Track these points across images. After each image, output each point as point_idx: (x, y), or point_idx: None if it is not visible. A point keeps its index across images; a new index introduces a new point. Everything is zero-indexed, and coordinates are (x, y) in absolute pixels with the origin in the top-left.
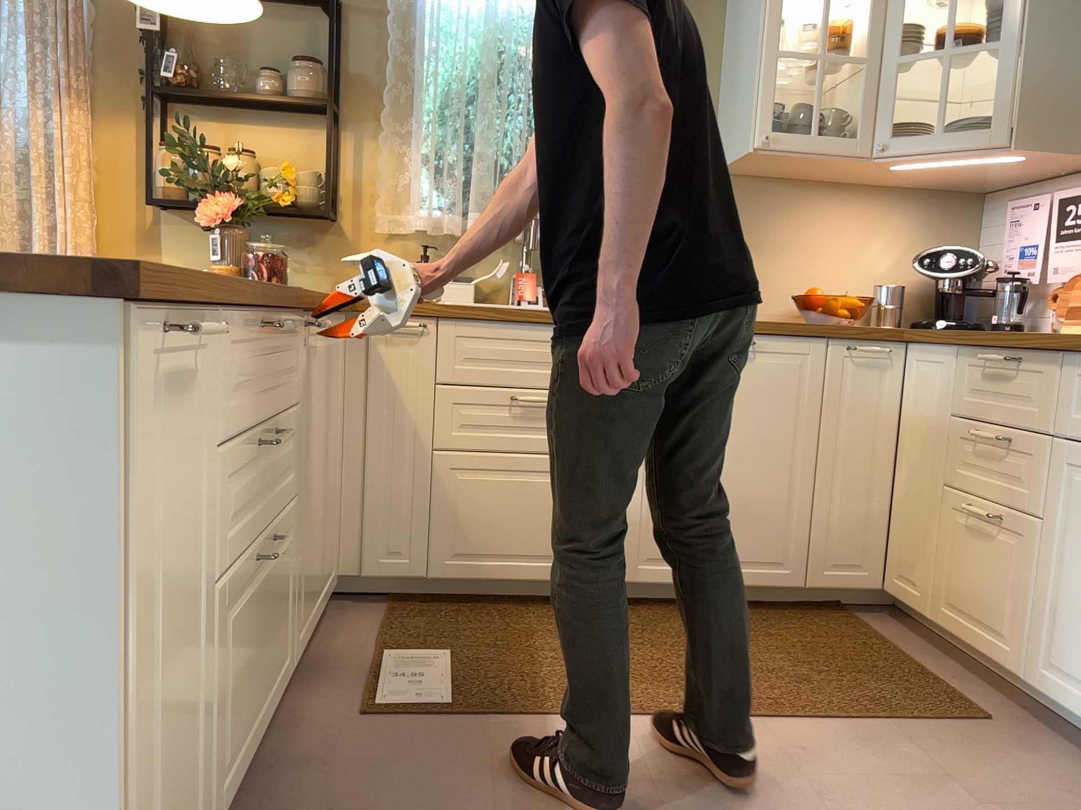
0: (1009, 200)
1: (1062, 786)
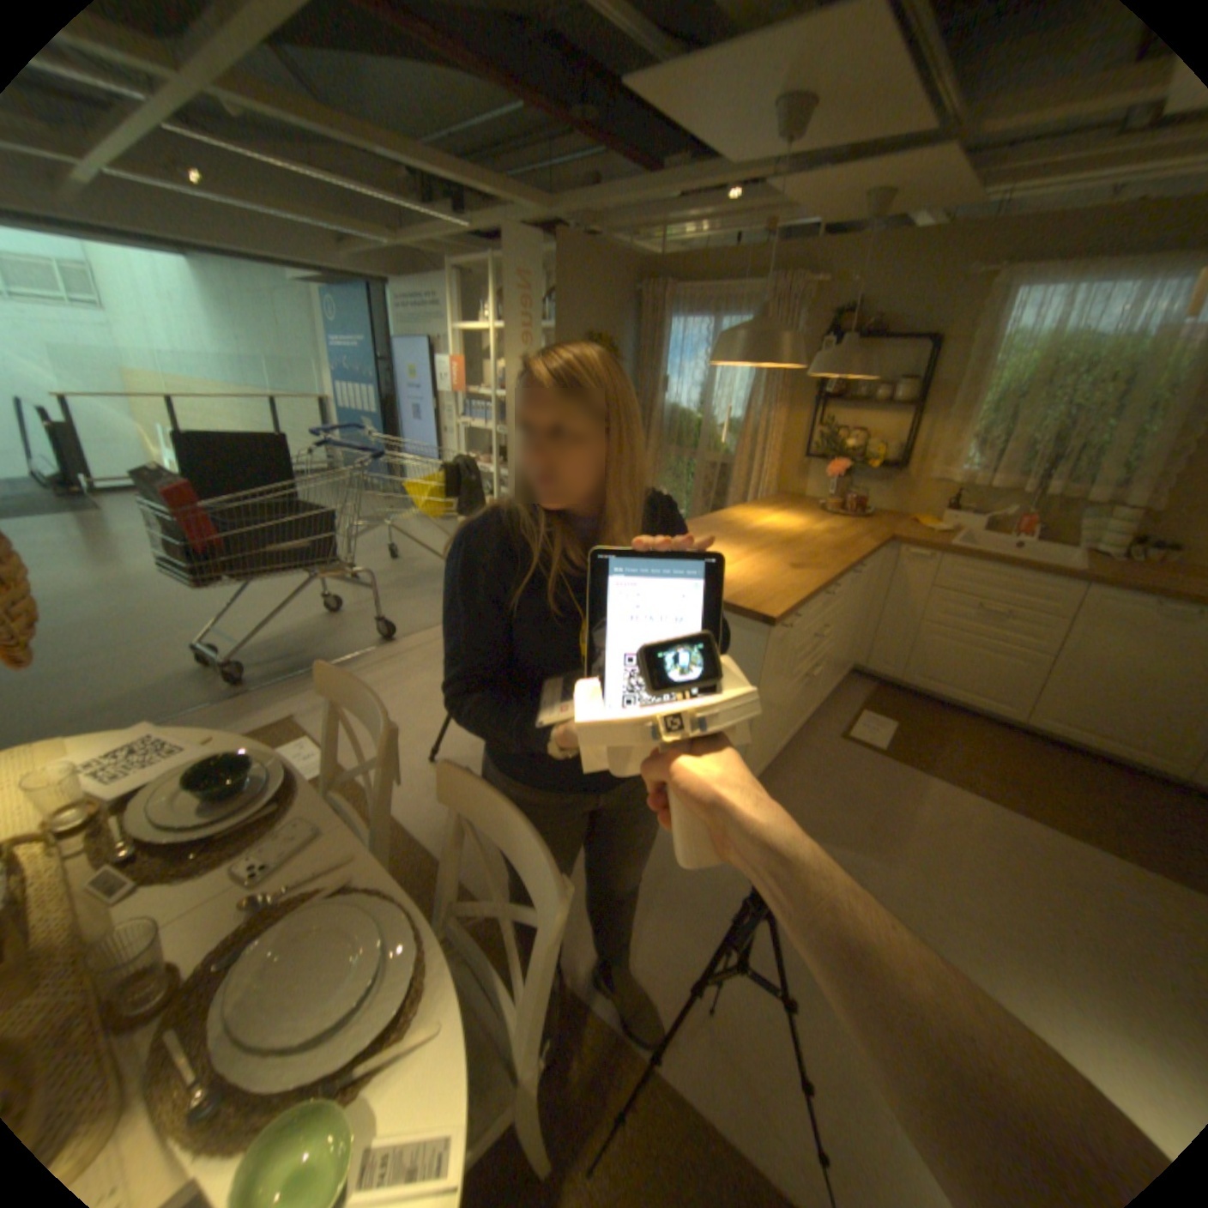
0: None
1: None
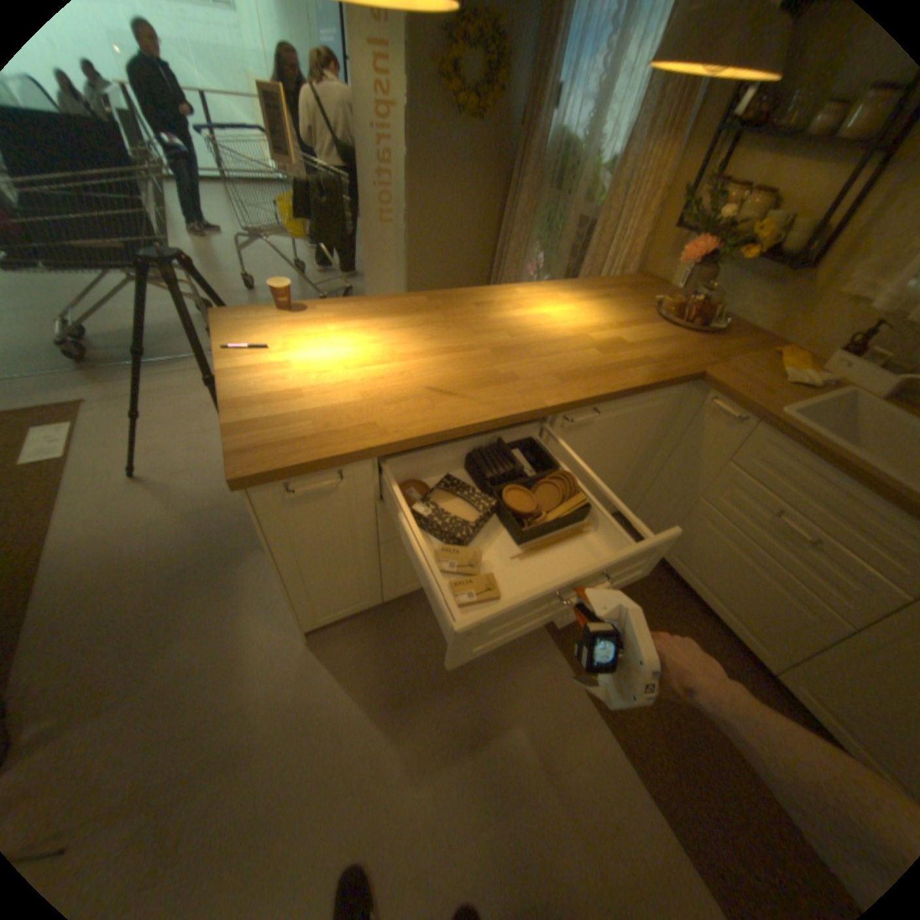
0: None
1: None
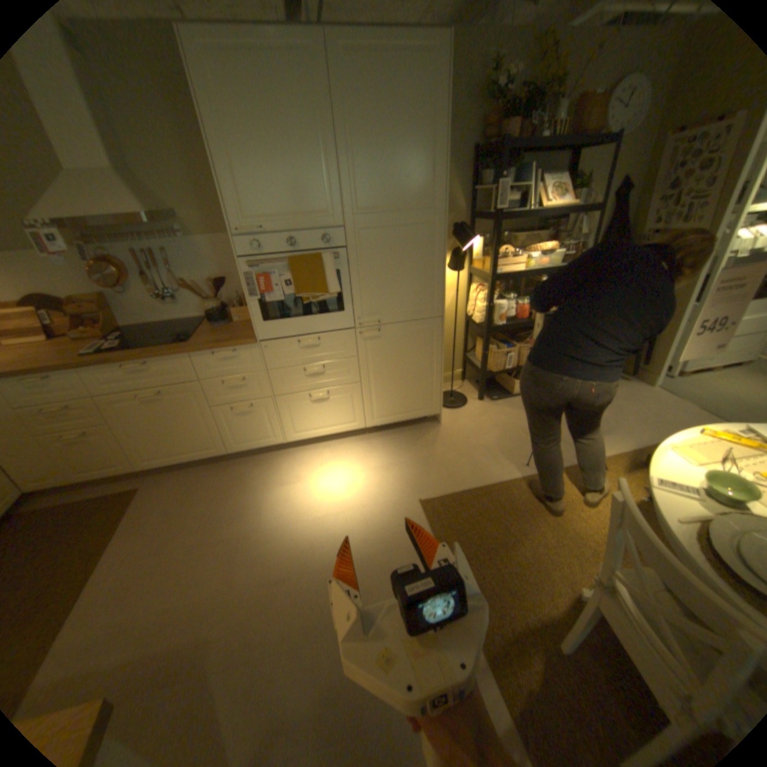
0: None
1: (176, 484)
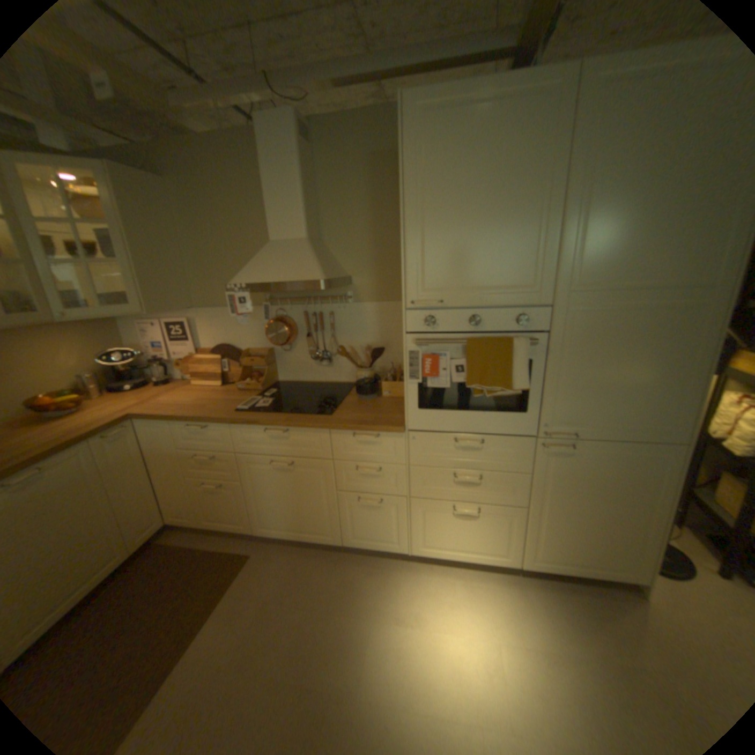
0: (131, 317)
1: (286, 566)
